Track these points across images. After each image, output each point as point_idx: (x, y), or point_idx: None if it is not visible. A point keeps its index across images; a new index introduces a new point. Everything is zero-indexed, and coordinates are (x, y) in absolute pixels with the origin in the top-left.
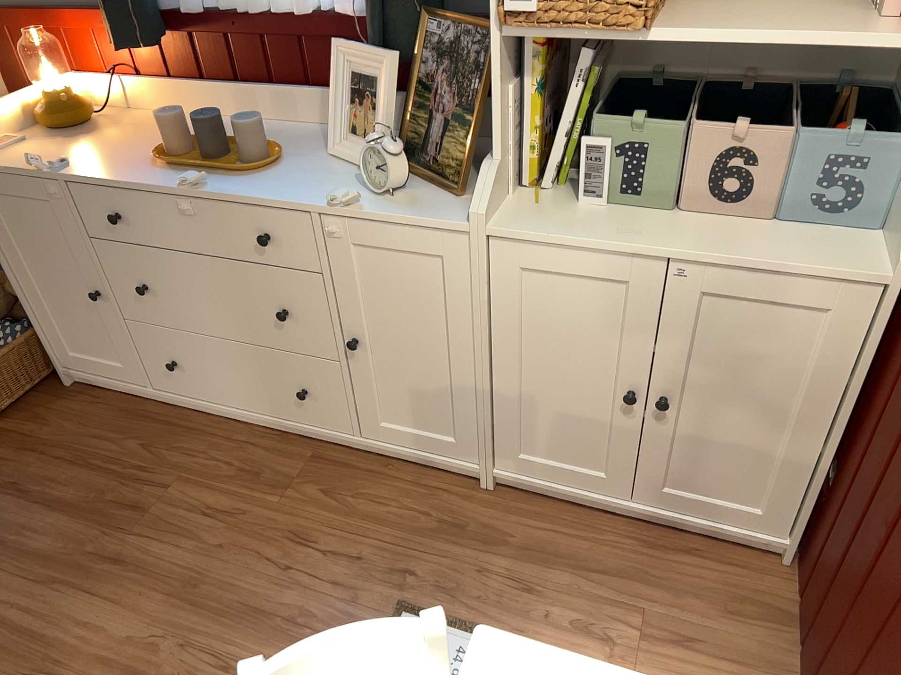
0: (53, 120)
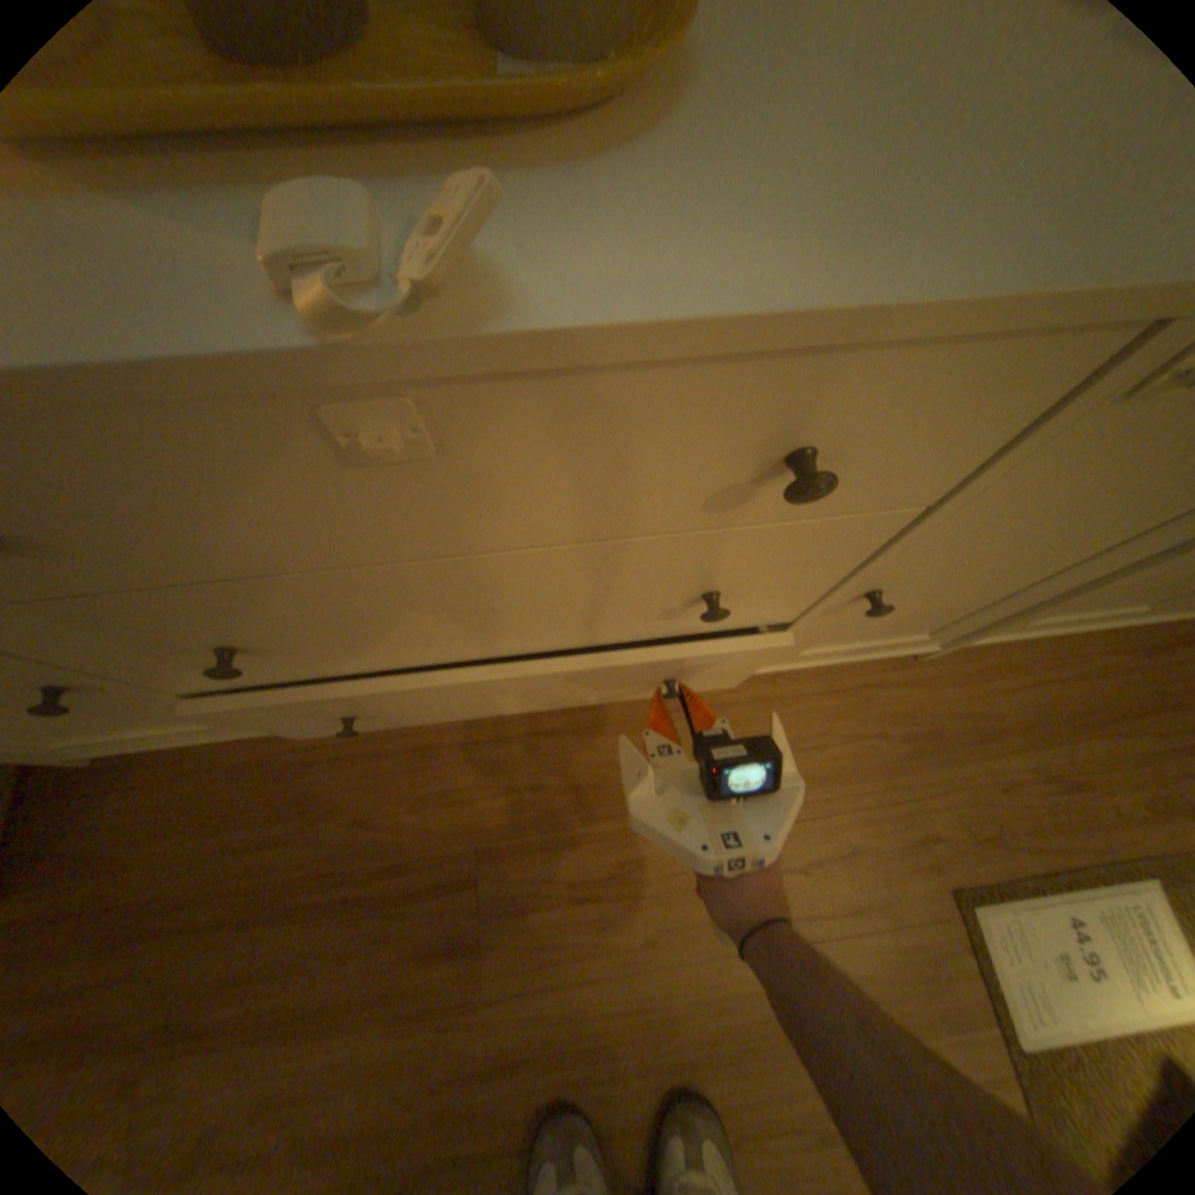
0: None
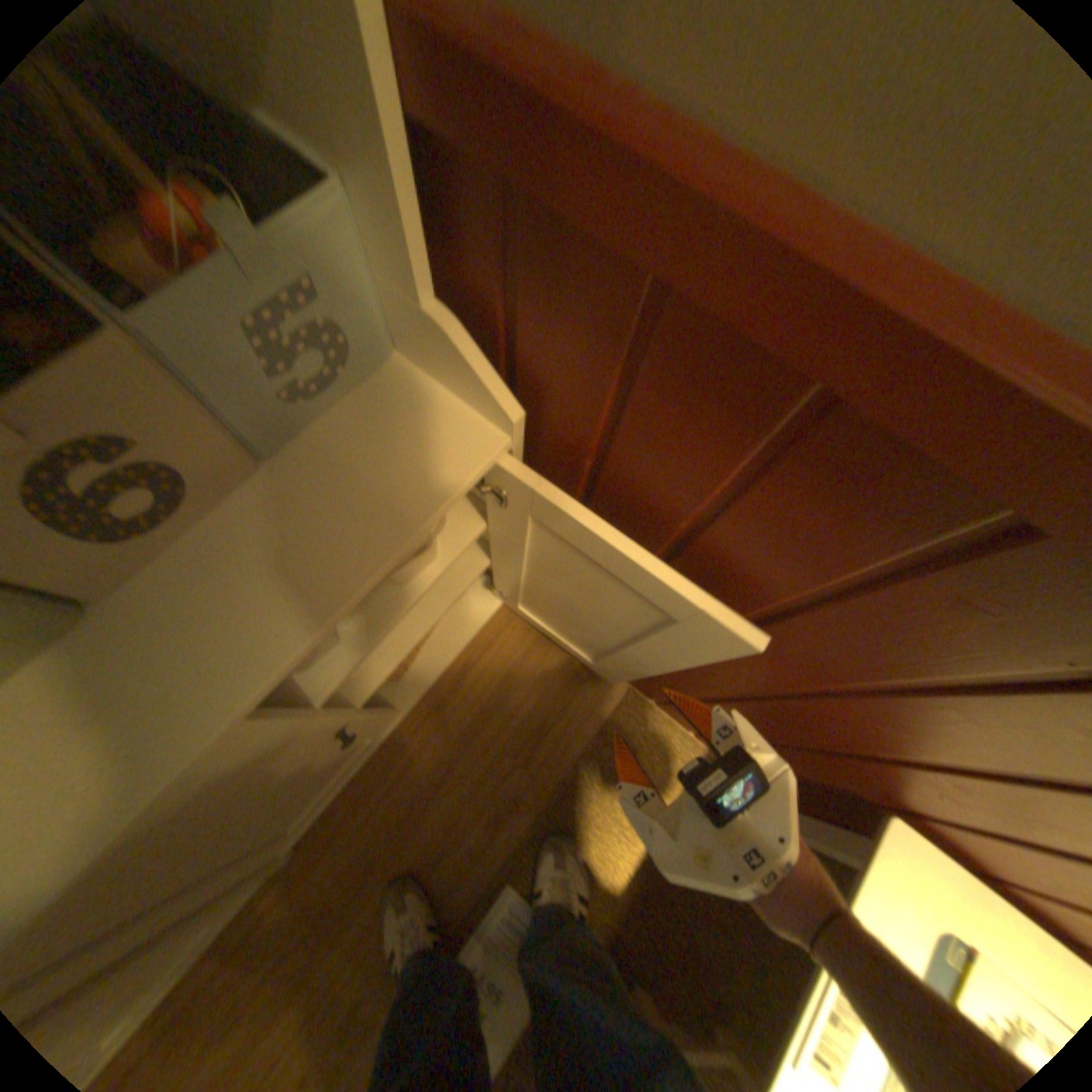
0: None
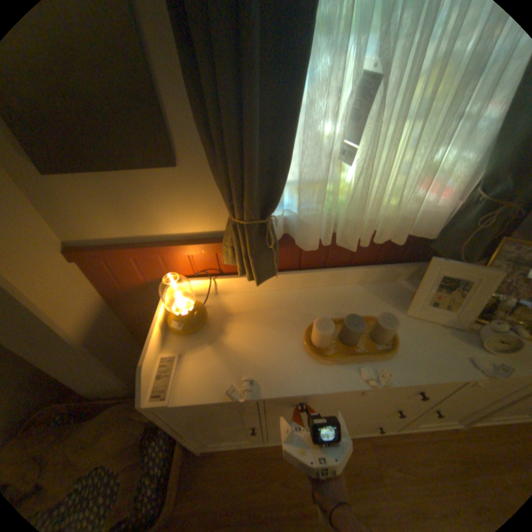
0: (184, 330)
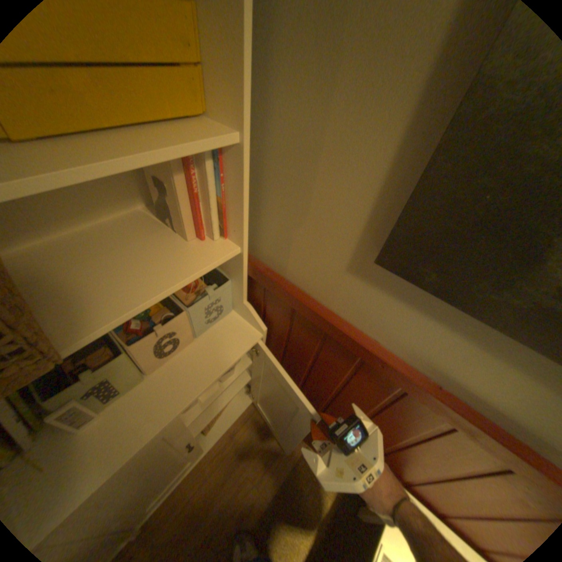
0: None
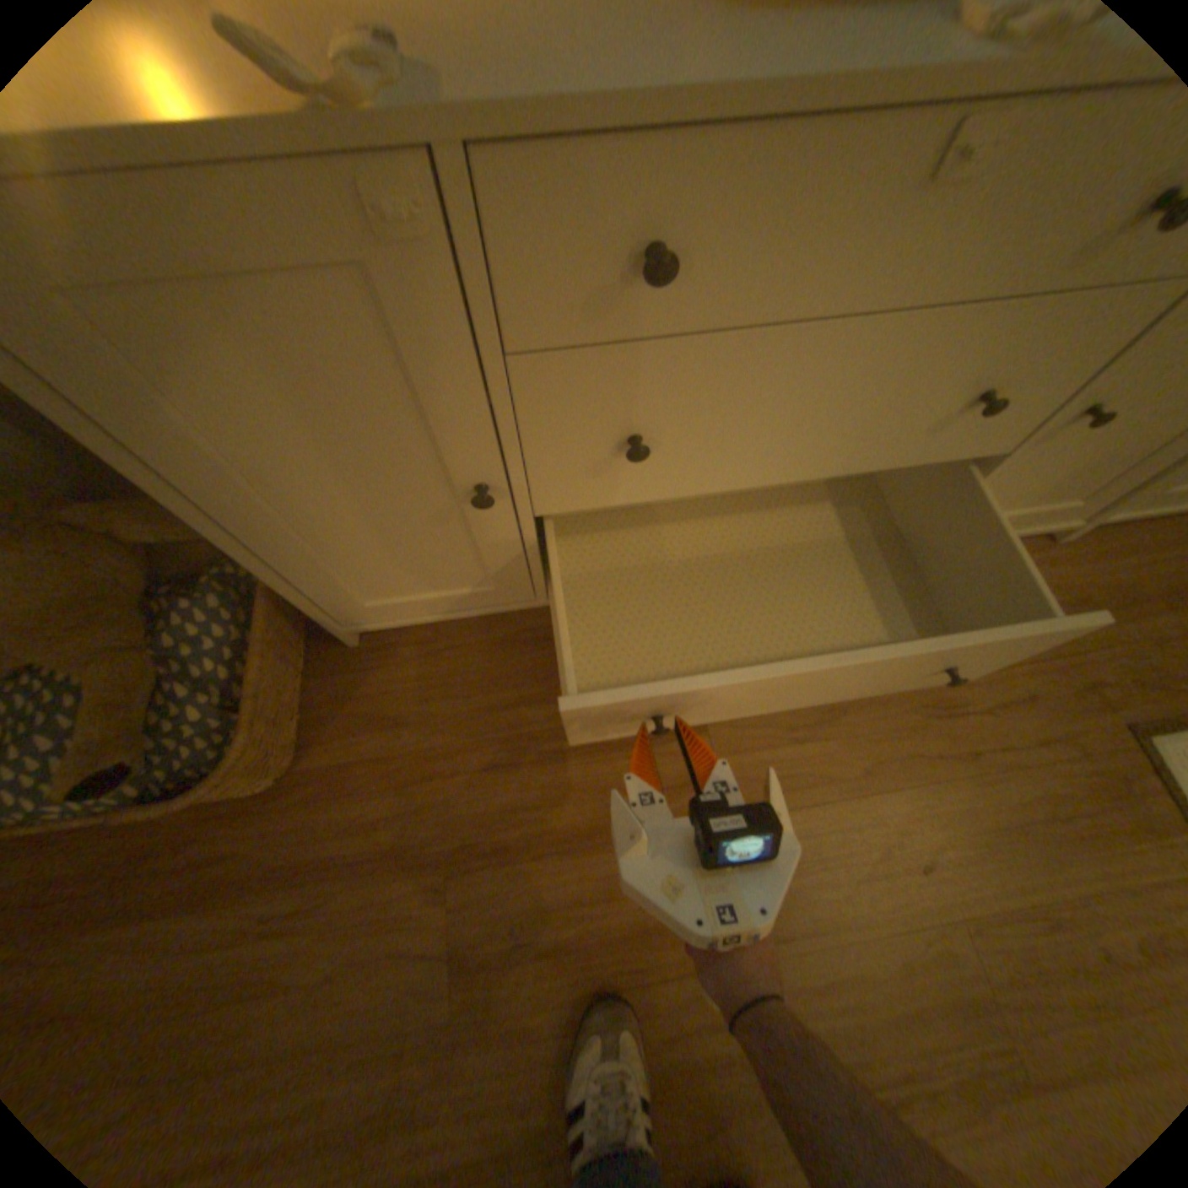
0: None
